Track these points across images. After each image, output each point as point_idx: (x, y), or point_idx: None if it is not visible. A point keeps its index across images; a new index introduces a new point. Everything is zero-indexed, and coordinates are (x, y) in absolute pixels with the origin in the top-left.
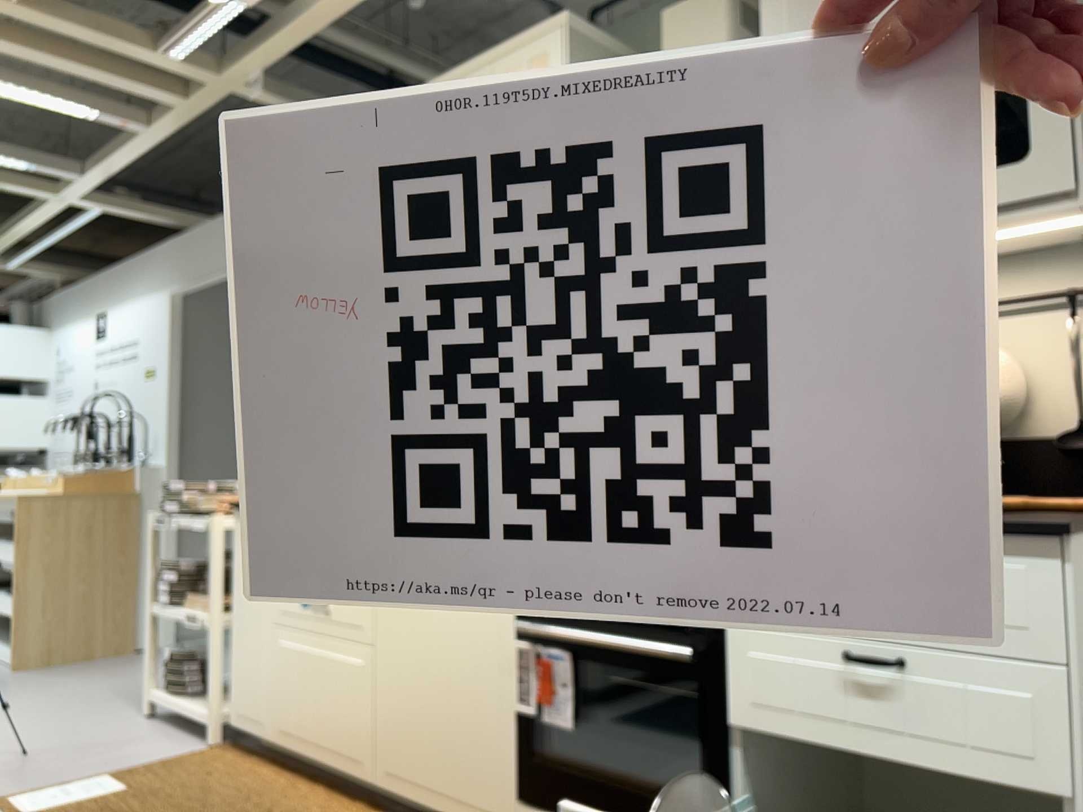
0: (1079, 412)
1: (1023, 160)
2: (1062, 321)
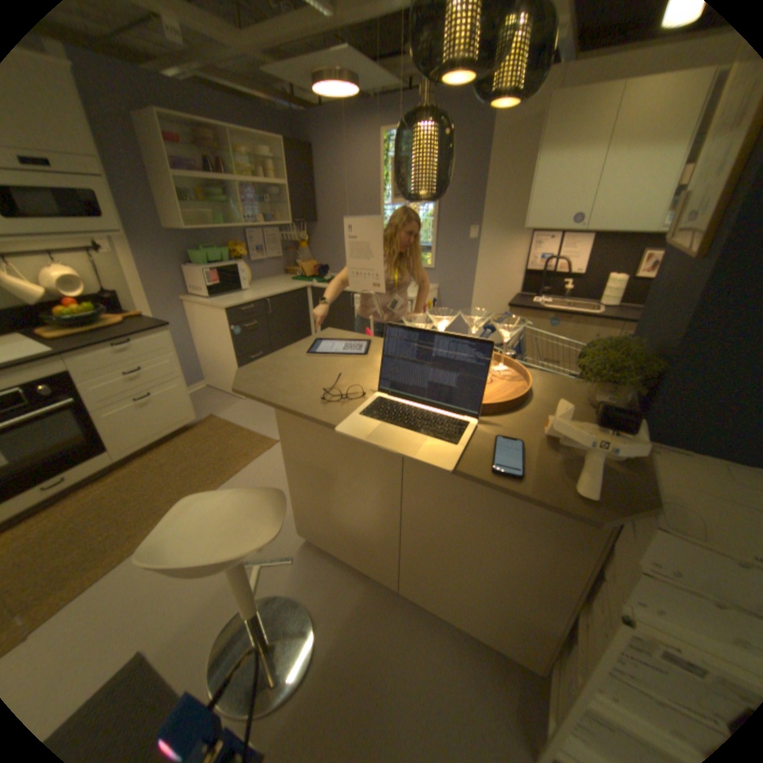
0: (99, 286)
1: (102, 218)
2: (88, 258)
